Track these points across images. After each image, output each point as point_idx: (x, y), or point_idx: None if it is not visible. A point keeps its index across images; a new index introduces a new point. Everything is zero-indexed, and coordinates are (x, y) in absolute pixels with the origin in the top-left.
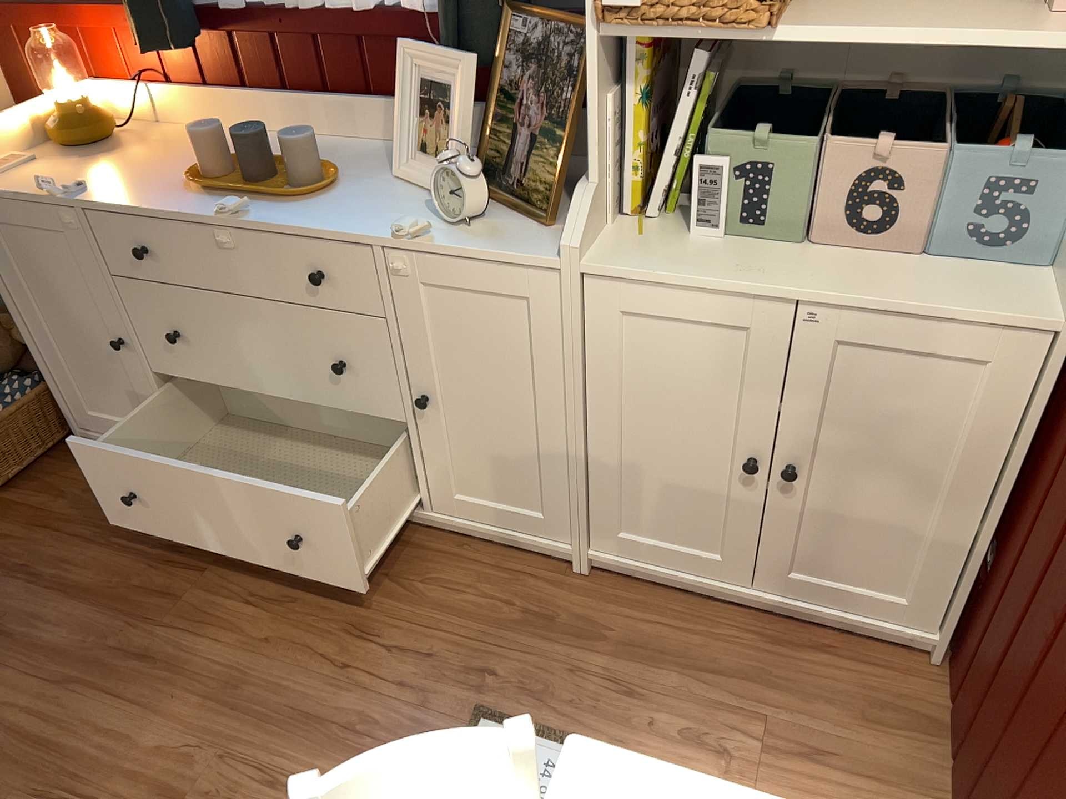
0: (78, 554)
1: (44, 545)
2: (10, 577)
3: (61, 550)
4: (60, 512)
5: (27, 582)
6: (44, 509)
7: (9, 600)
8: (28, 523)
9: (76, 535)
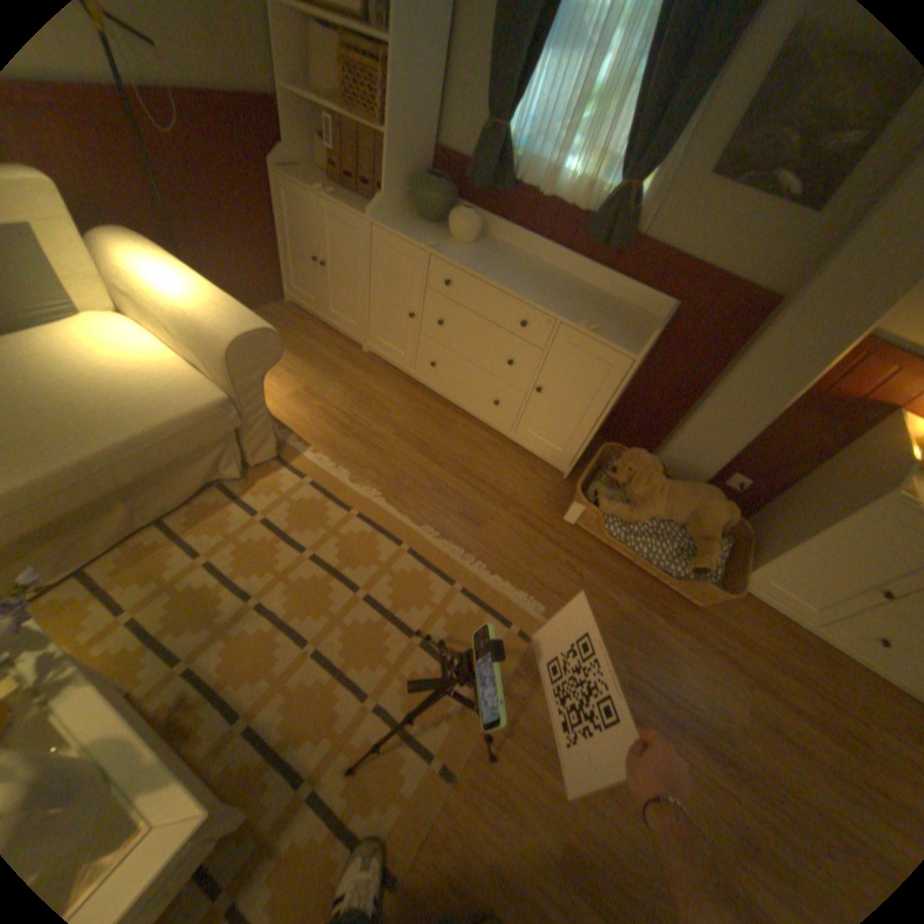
0: (785, 683)
1: (760, 668)
2: (759, 690)
3: (772, 675)
4: (749, 639)
5: (772, 699)
6: (738, 632)
7: (771, 711)
8: (737, 642)
9: (773, 664)
